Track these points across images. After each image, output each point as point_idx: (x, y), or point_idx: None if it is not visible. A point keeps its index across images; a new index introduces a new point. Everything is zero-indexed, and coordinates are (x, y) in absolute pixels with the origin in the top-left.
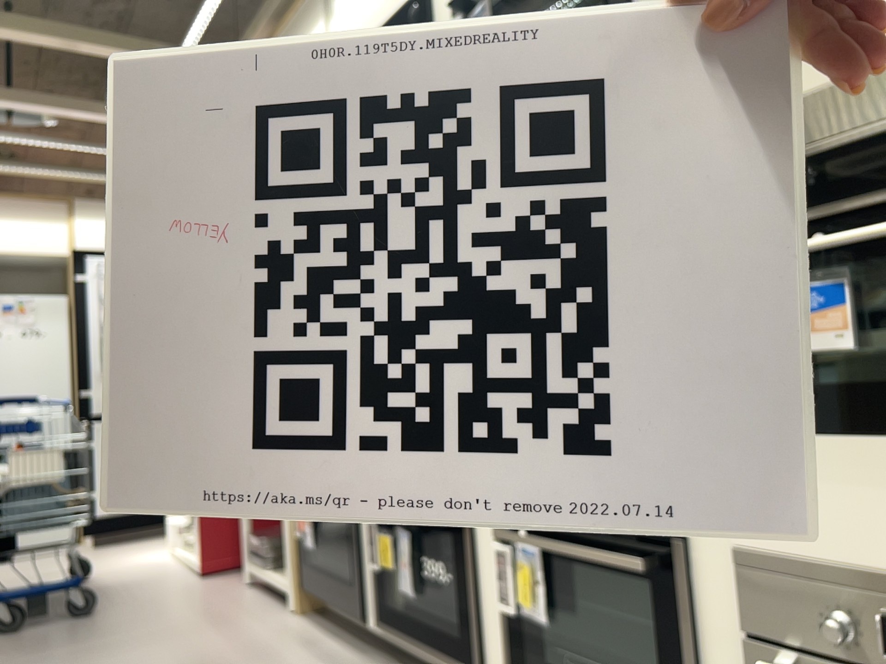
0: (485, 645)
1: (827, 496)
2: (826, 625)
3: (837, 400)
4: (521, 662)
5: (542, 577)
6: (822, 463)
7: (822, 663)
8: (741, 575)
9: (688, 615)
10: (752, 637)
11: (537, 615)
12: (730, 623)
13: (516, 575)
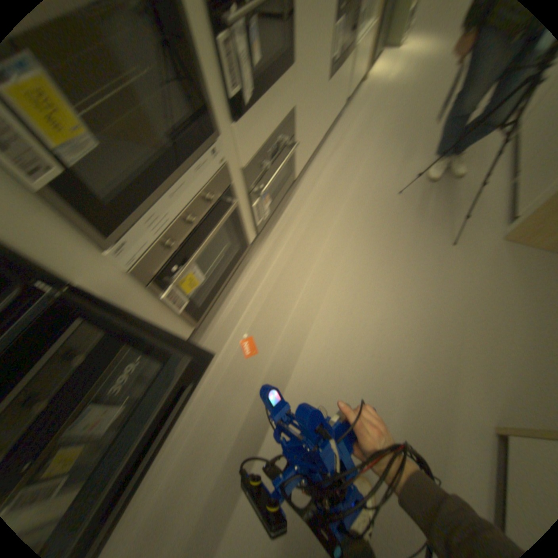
0: (168, 342)
1: (258, 126)
2: (261, 167)
3: (256, 85)
4: (186, 315)
5: (195, 266)
6: (256, 114)
7: (258, 180)
8: (246, 174)
9: (237, 206)
10: (251, 190)
11: (197, 283)
12: (242, 196)
13: (178, 288)
